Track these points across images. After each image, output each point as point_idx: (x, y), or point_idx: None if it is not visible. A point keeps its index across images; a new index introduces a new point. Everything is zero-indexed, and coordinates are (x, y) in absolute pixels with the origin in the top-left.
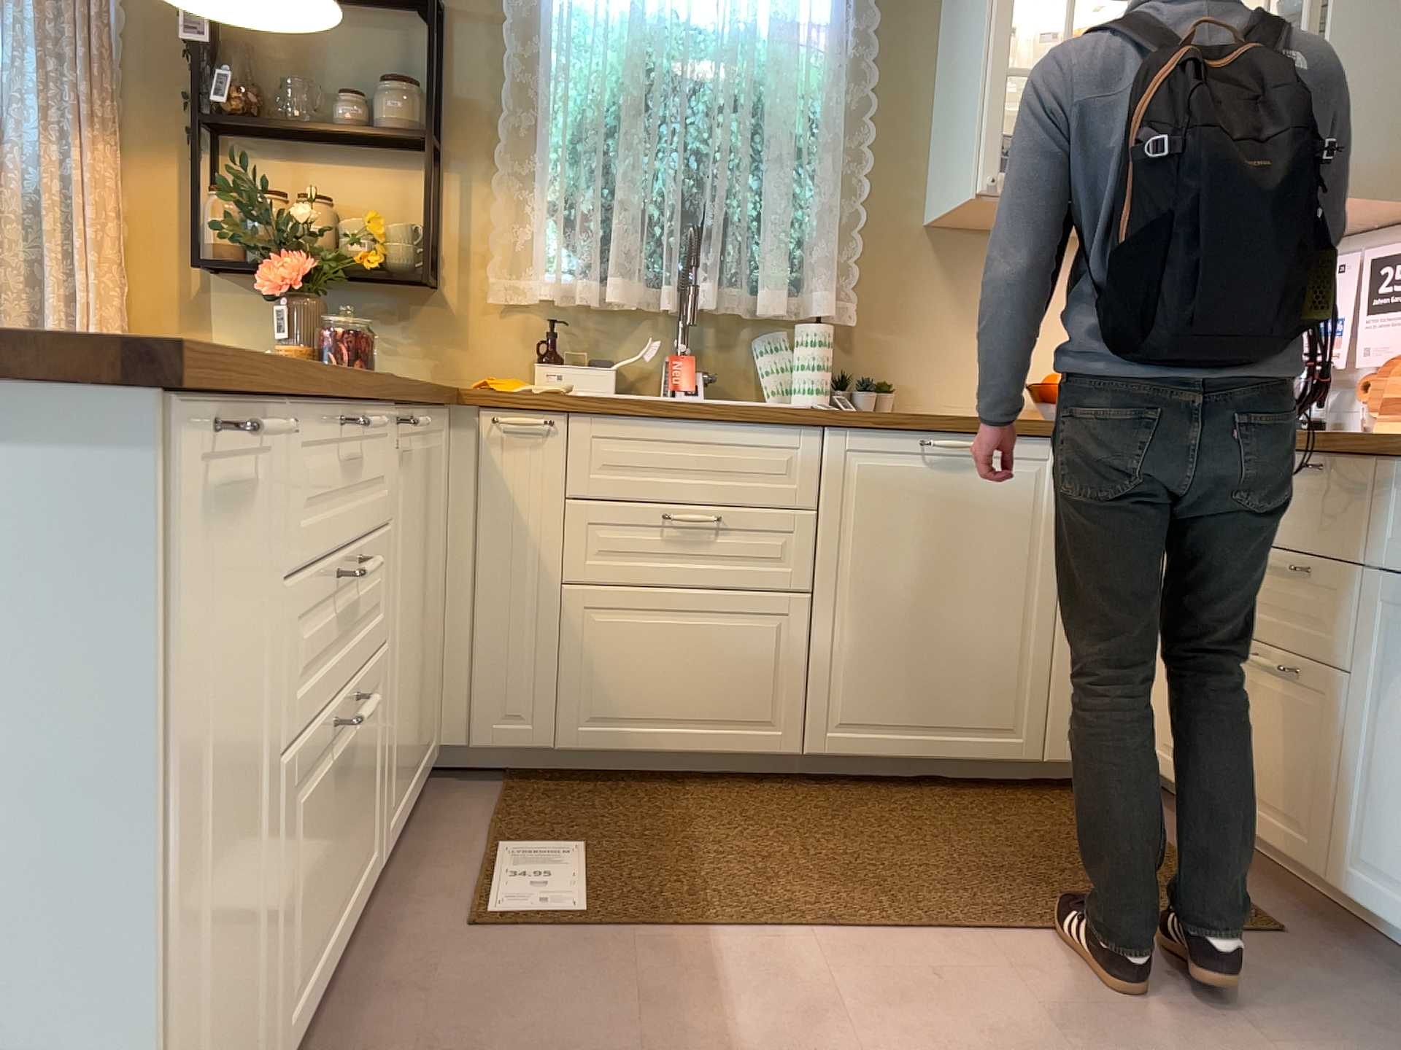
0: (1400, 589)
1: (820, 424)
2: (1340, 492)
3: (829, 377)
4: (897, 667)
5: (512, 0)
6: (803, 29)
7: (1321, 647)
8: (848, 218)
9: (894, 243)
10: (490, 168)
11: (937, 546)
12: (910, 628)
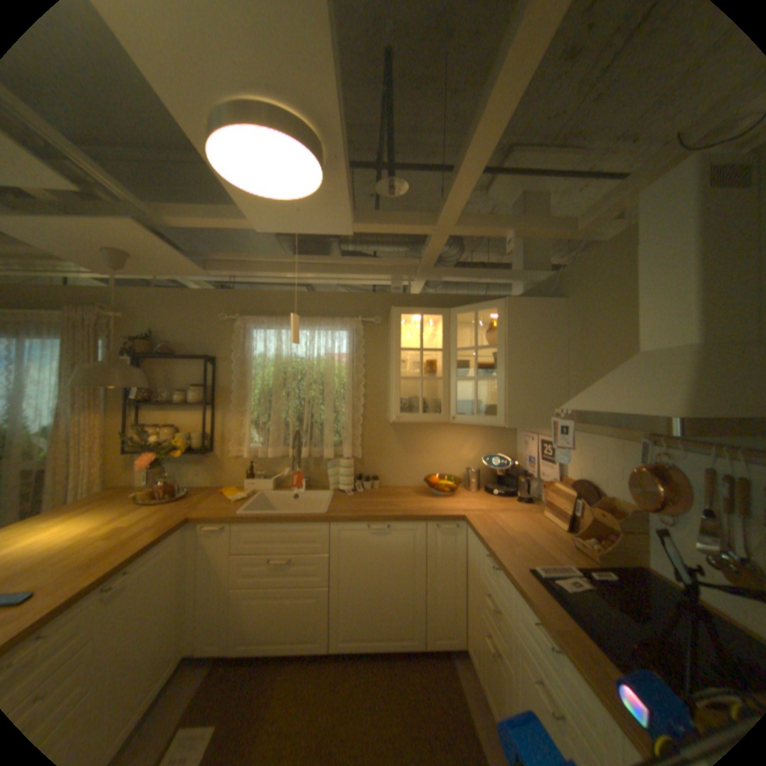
0: (524, 649)
1: (327, 522)
2: (506, 585)
3: (350, 480)
4: (363, 616)
5: (235, 355)
6: (338, 357)
7: (505, 652)
8: (358, 420)
9: (376, 426)
10: (231, 409)
11: (376, 566)
12: (367, 599)
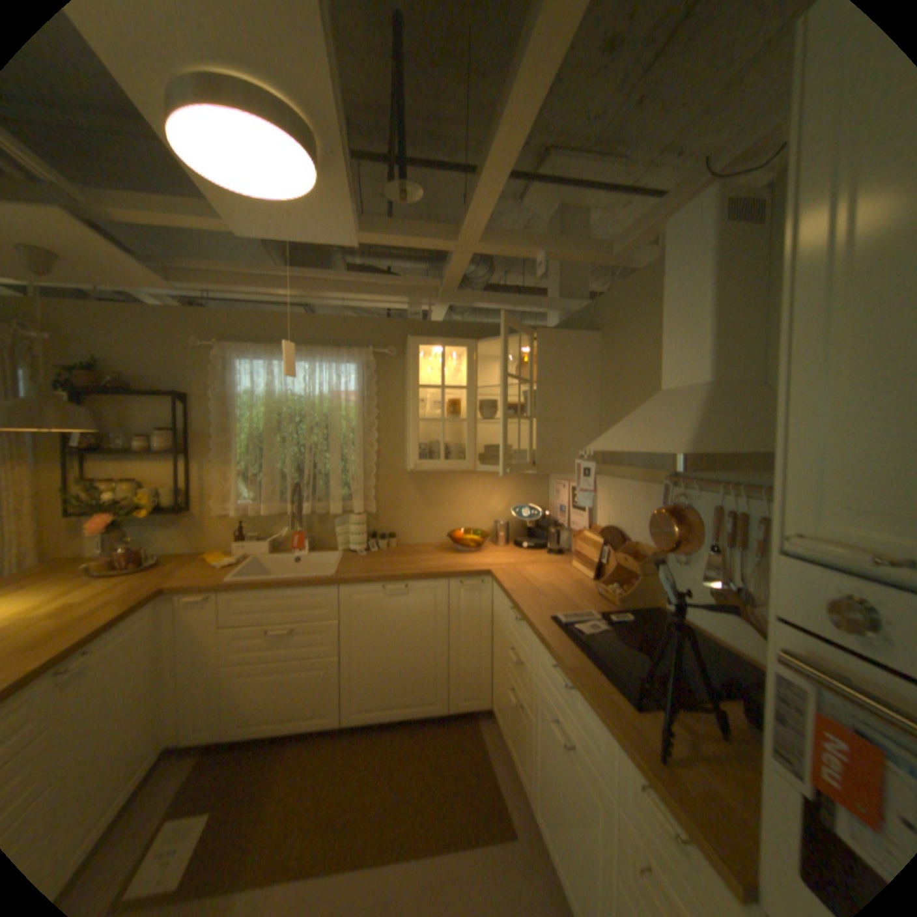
0: (543, 694)
1: (335, 585)
2: (528, 635)
3: (363, 538)
4: (379, 684)
5: (213, 391)
6: (345, 395)
7: (526, 701)
8: (371, 469)
9: (392, 476)
10: (210, 458)
11: (392, 630)
12: (383, 666)
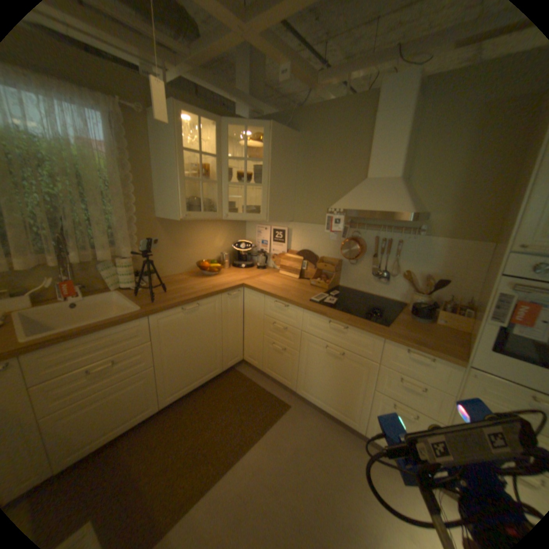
0: (310, 337)
1: (146, 316)
2: (293, 312)
3: (133, 277)
4: (183, 372)
5: None
6: (91, 144)
7: (290, 344)
8: (127, 219)
9: (144, 224)
10: None
11: (189, 335)
12: (185, 360)
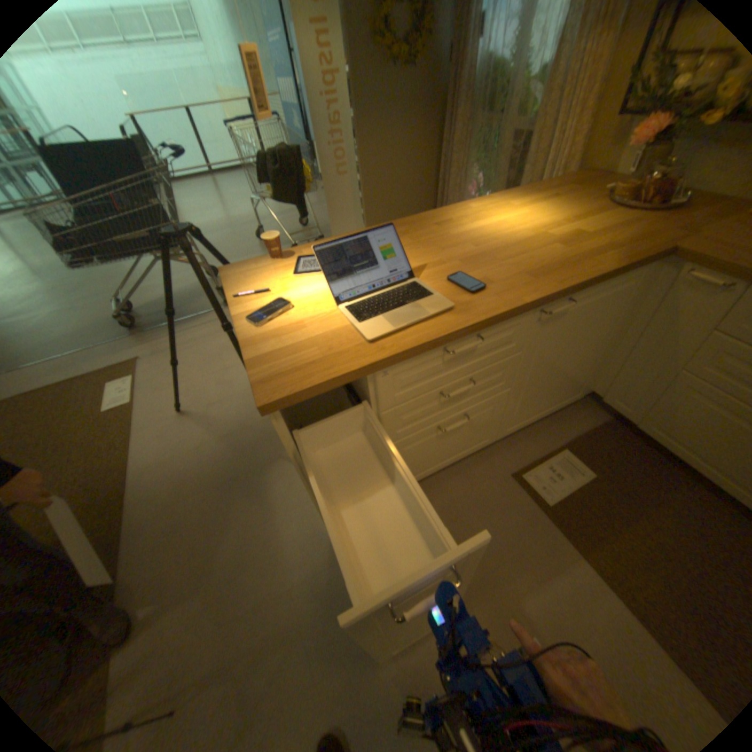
0: None
1: None
2: None
3: None
4: None
5: None
6: None
7: None
8: None
9: None
10: None
11: None
12: None
